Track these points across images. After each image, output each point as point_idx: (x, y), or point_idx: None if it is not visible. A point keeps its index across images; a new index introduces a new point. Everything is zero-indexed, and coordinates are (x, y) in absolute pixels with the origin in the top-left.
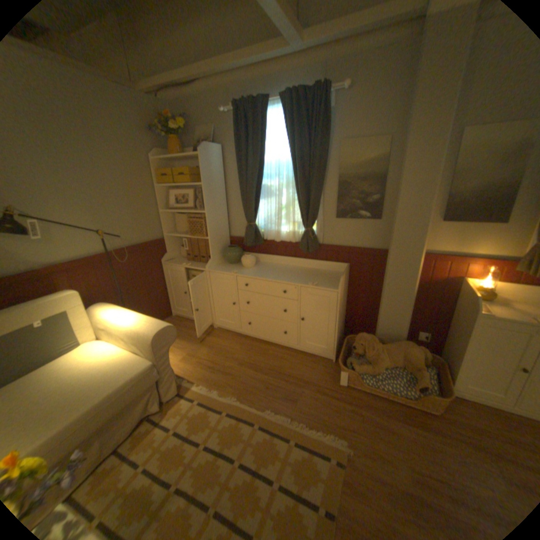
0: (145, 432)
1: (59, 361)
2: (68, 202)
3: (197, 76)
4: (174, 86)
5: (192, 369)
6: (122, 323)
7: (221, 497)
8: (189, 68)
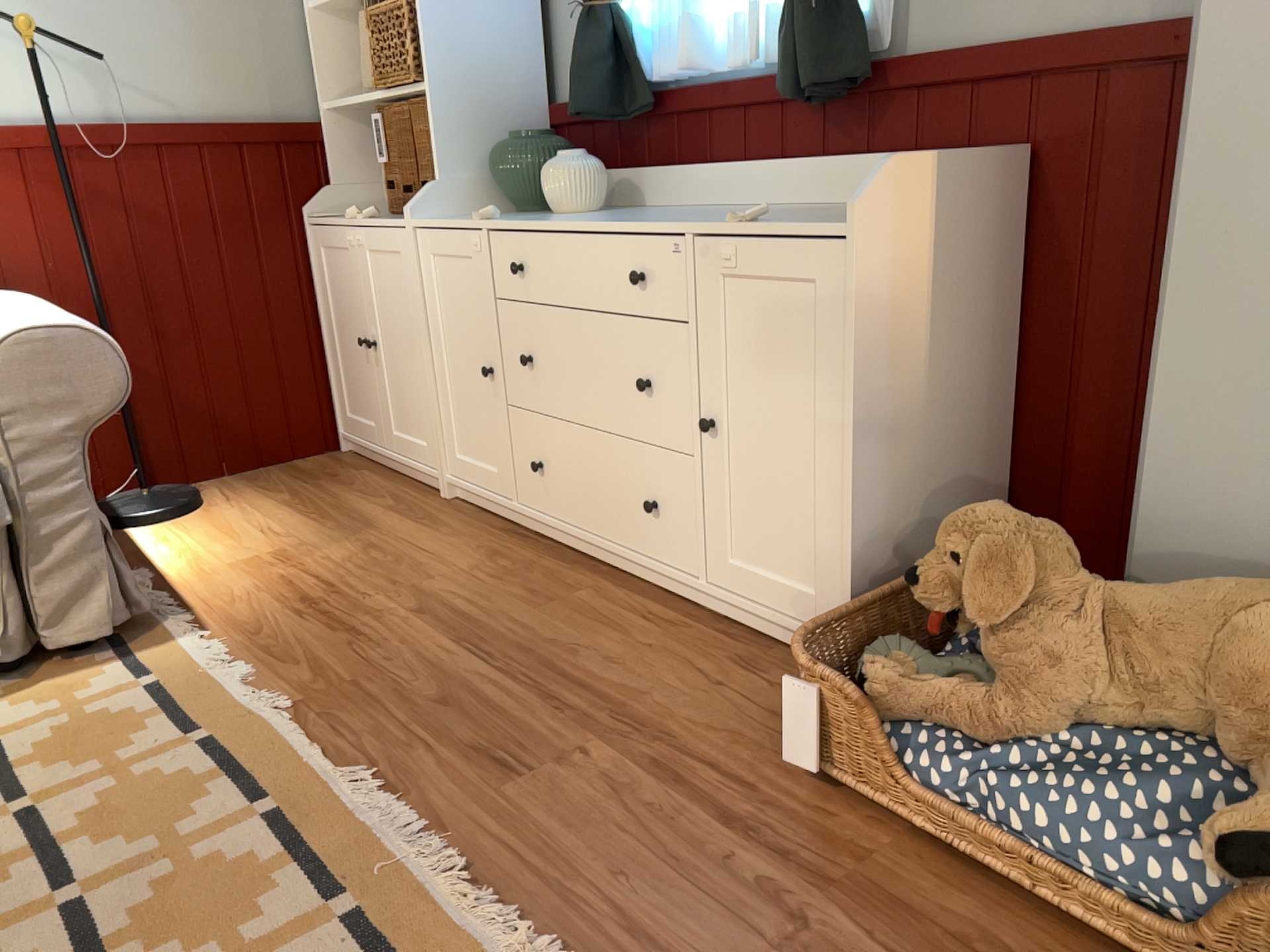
0: None
1: None
2: None
3: None
4: None
5: (248, 592)
6: None
7: None
8: None
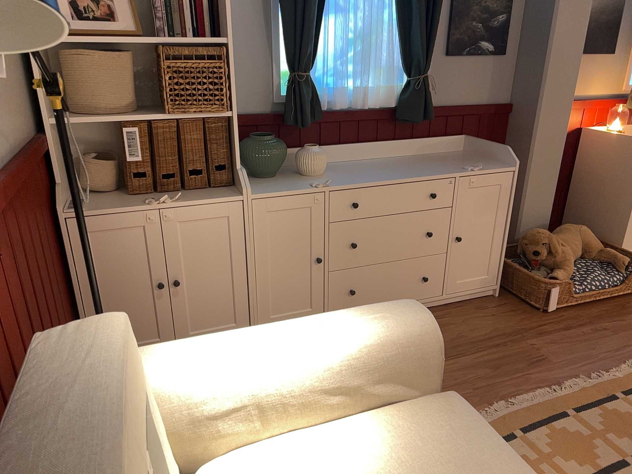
0: None
1: None
2: None
3: None
4: None
5: None
6: (305, 351)
7: None
8: None
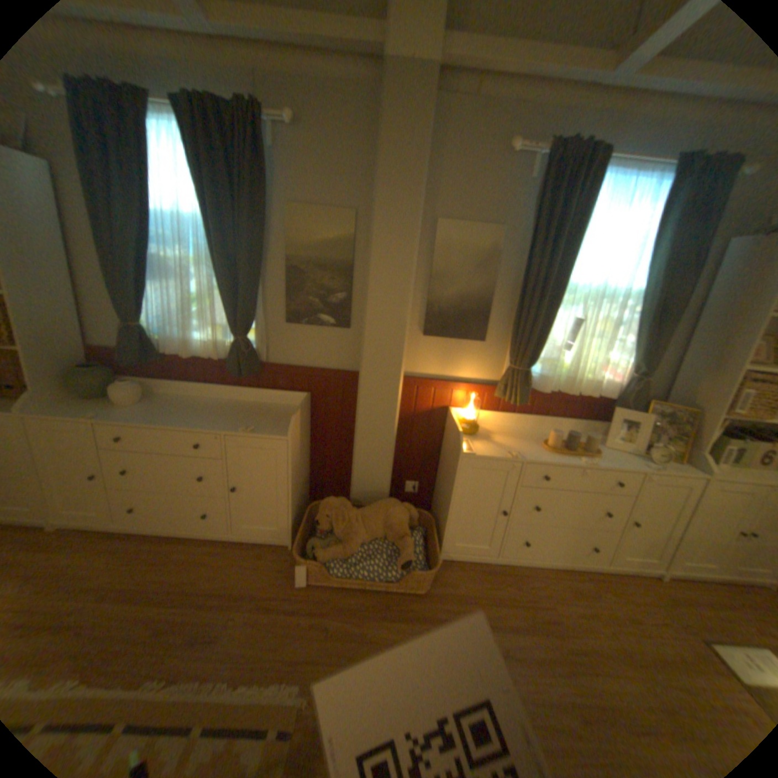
0: None
1: None
2: None
3: None
4: None
5: None
6: None
7: None
8: None
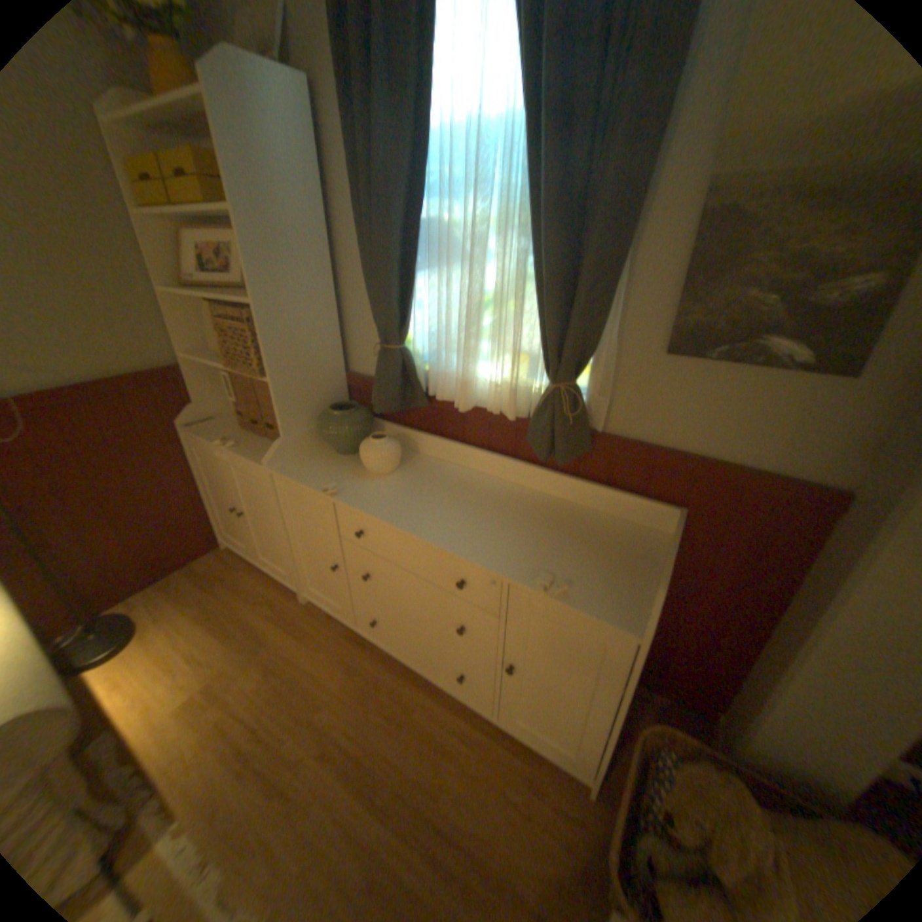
0: None
1: None
2: None
3: None
4: None
5: (193, 754)
6: None
7: None
8: None
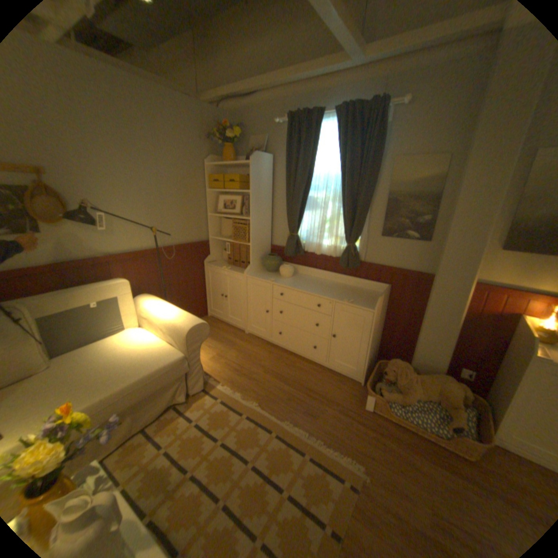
0: (170, 419)
1: (106, 341)
2: (130, 200)
3: (257, 88)
4: (235, 97)
5: (220, 369)
6: (162, 315)
7: (231, 493)
8: (251, 81)
